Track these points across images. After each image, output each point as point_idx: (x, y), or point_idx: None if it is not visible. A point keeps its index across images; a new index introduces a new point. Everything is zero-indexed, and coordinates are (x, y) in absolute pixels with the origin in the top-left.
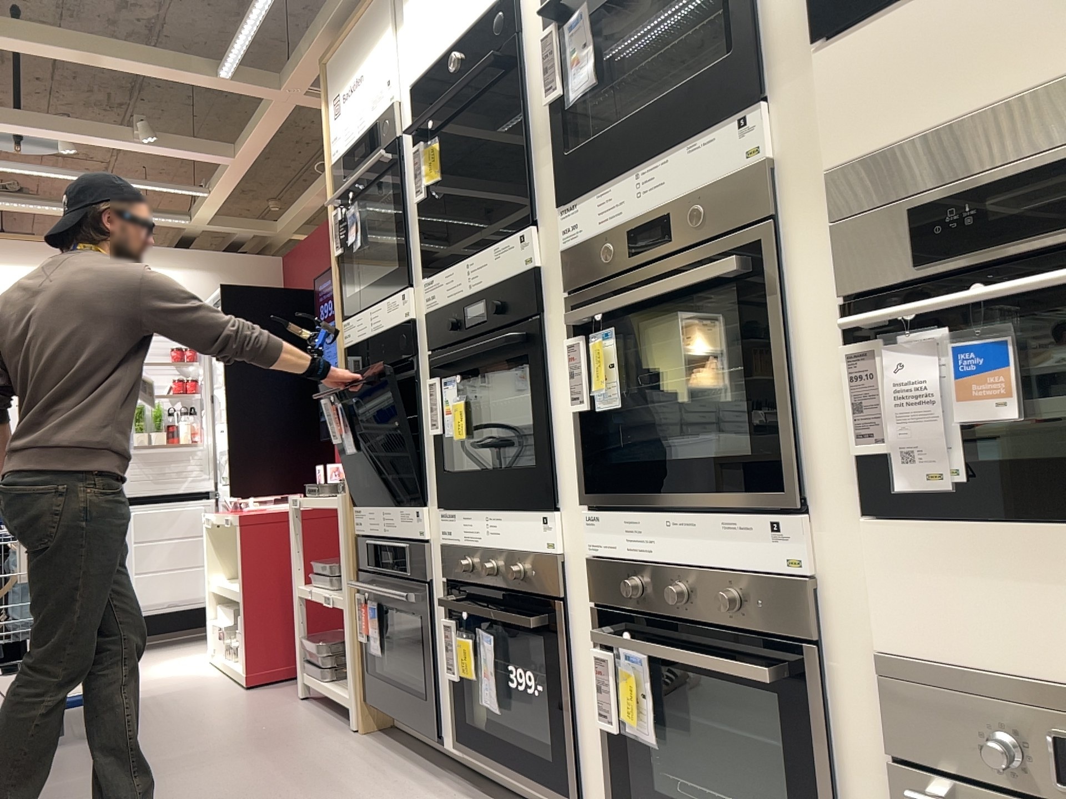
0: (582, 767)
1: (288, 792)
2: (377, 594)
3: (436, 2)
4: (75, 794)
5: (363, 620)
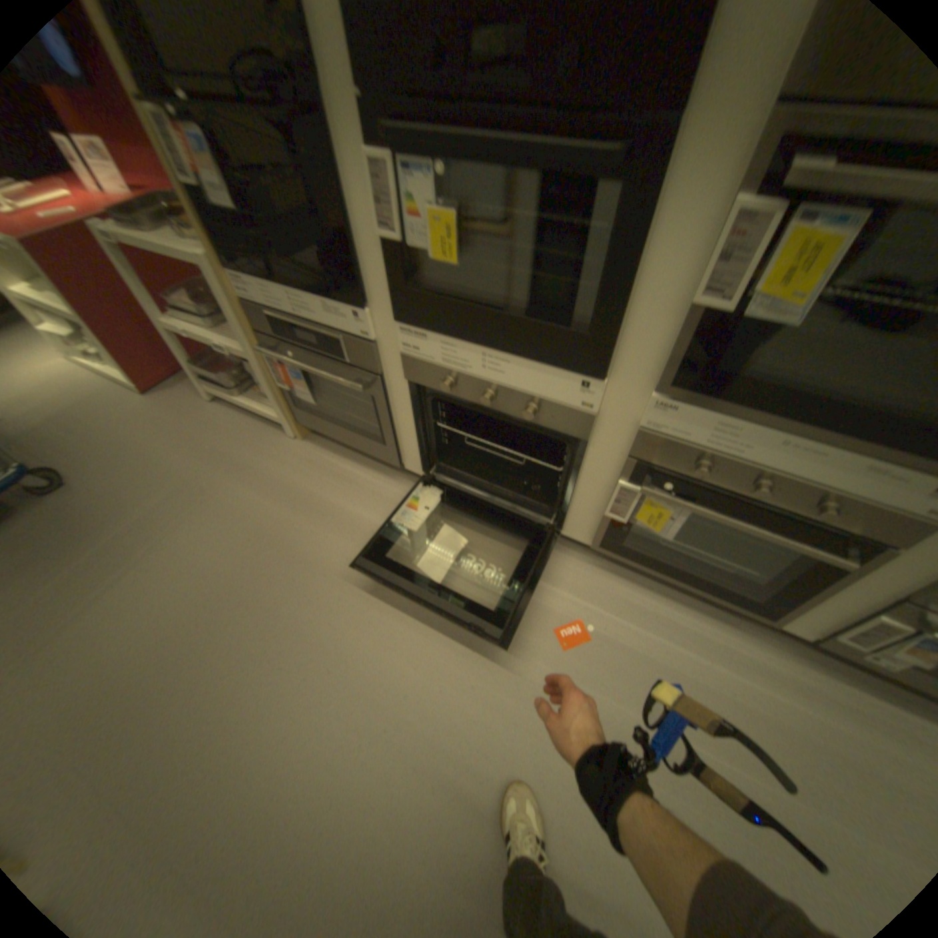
0: (563, 513)
1: (299, 526)
2: (297, 362)
3: None
4: (104, 578)
5: (283, 378)
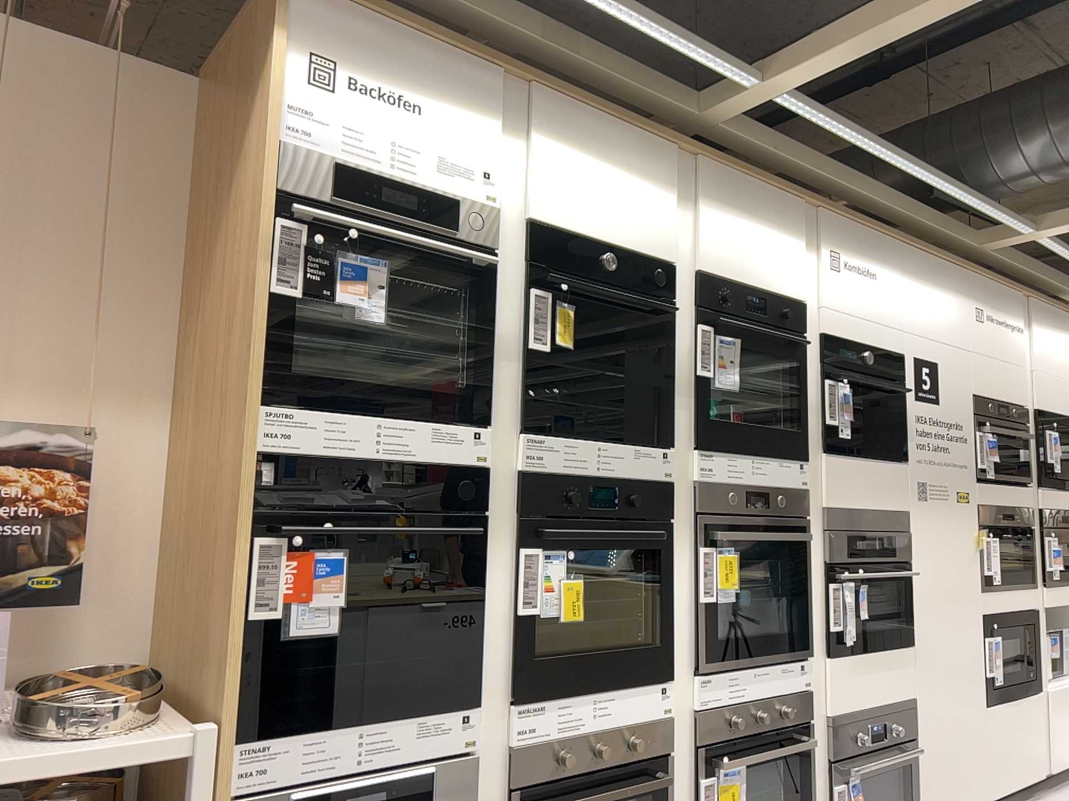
0: None
1: None
2: None
3: (588, 193)
4: None
5: None
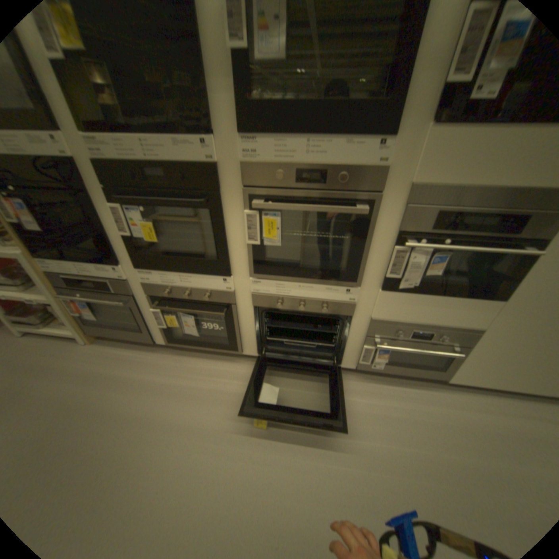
0: (240, 343)
1: (90, 394)
2: (81, 298)
3: None
4: None
5: (72, 309)
